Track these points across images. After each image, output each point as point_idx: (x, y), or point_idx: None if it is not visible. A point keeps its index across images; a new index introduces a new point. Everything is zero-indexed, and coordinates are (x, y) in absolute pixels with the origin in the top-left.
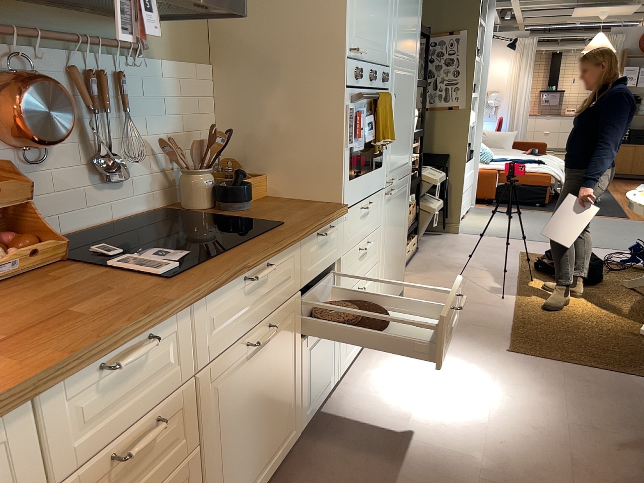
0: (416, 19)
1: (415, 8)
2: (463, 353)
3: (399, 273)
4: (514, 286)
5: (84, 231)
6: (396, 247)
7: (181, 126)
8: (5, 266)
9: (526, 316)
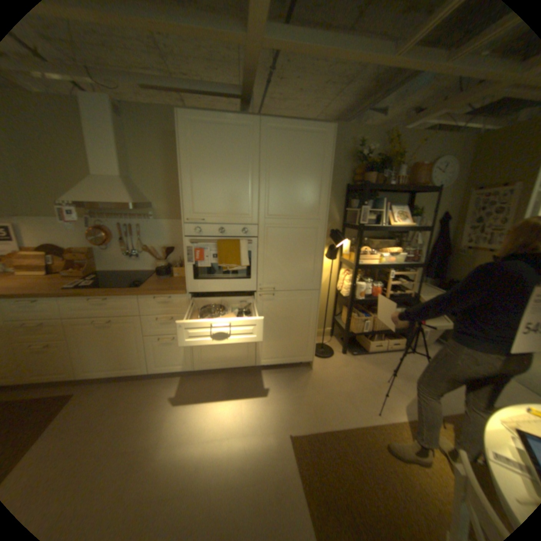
0: (311, 191)
1: (308, 185)
2: (269, 414)
3: (300, 348)
4: (416, 420)
5: (121, 272)
6: (288, 331)
7: (170, 243)
8: (62, 274)
9: (361, 438)
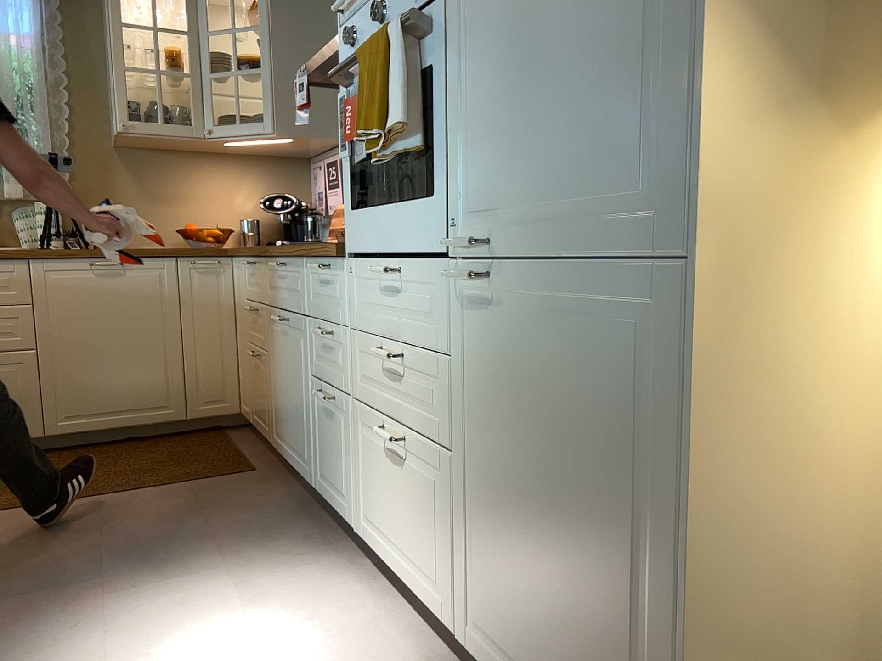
0: None
1: None
2: None
3: None
4: None
5: None
6: (559, 530)
7: None
8: None
9: None
